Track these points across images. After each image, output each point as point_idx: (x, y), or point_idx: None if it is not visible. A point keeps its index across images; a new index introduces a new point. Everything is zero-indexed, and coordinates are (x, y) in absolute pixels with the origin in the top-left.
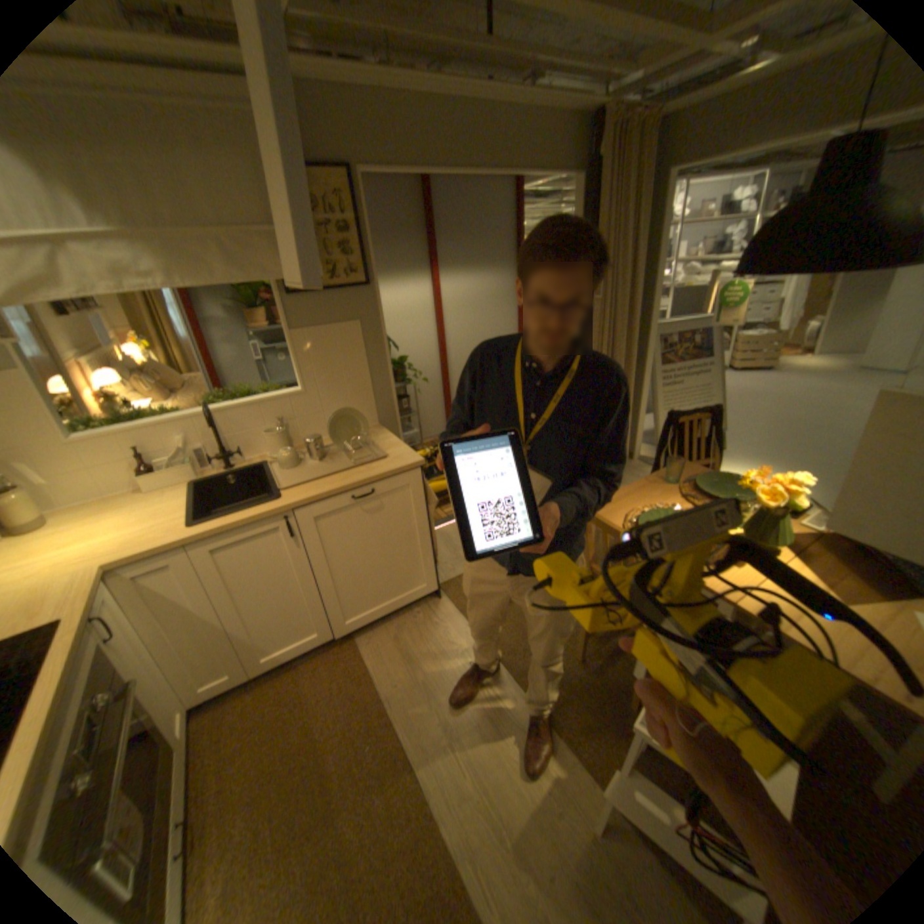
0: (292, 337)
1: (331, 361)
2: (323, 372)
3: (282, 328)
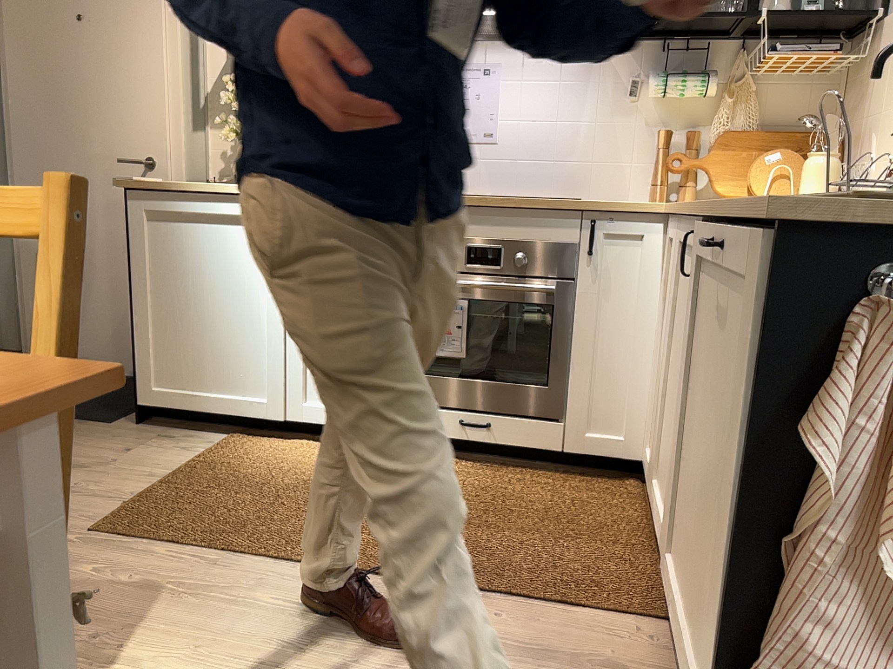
0: None
1: None
2: None
3: None
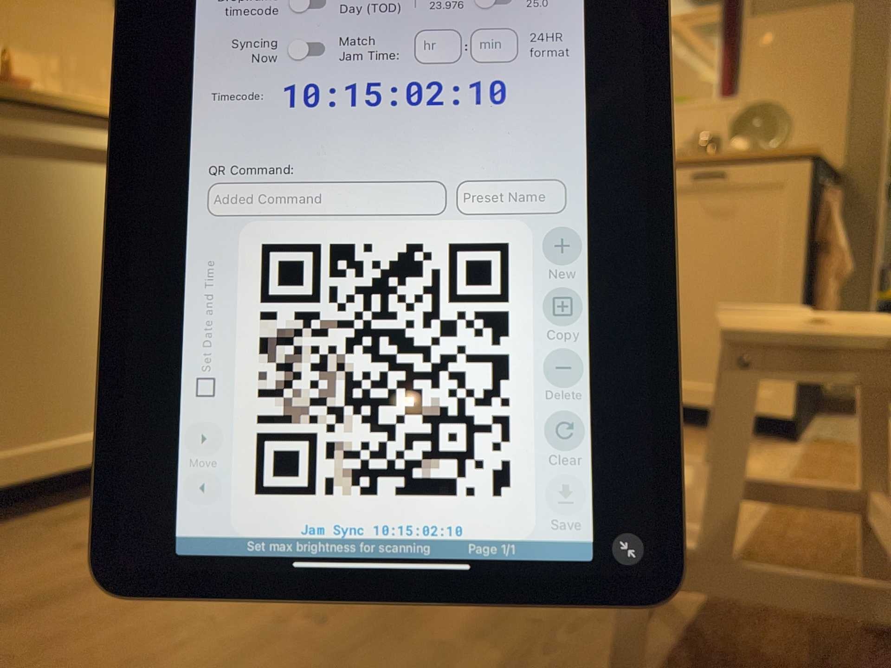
0: (752, 25)
1: (795, 58)
2: (779, 74)
3: (743, 12)
